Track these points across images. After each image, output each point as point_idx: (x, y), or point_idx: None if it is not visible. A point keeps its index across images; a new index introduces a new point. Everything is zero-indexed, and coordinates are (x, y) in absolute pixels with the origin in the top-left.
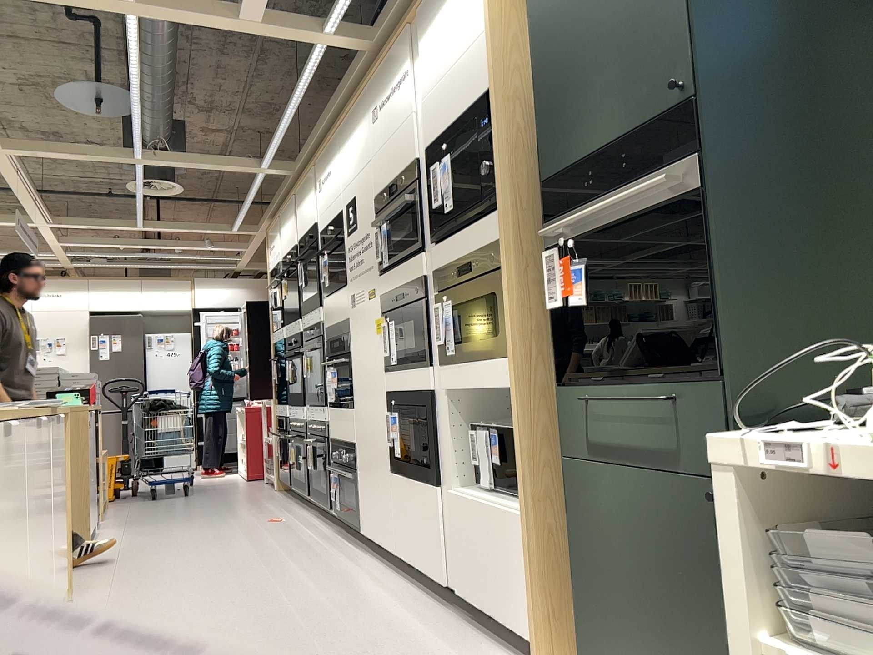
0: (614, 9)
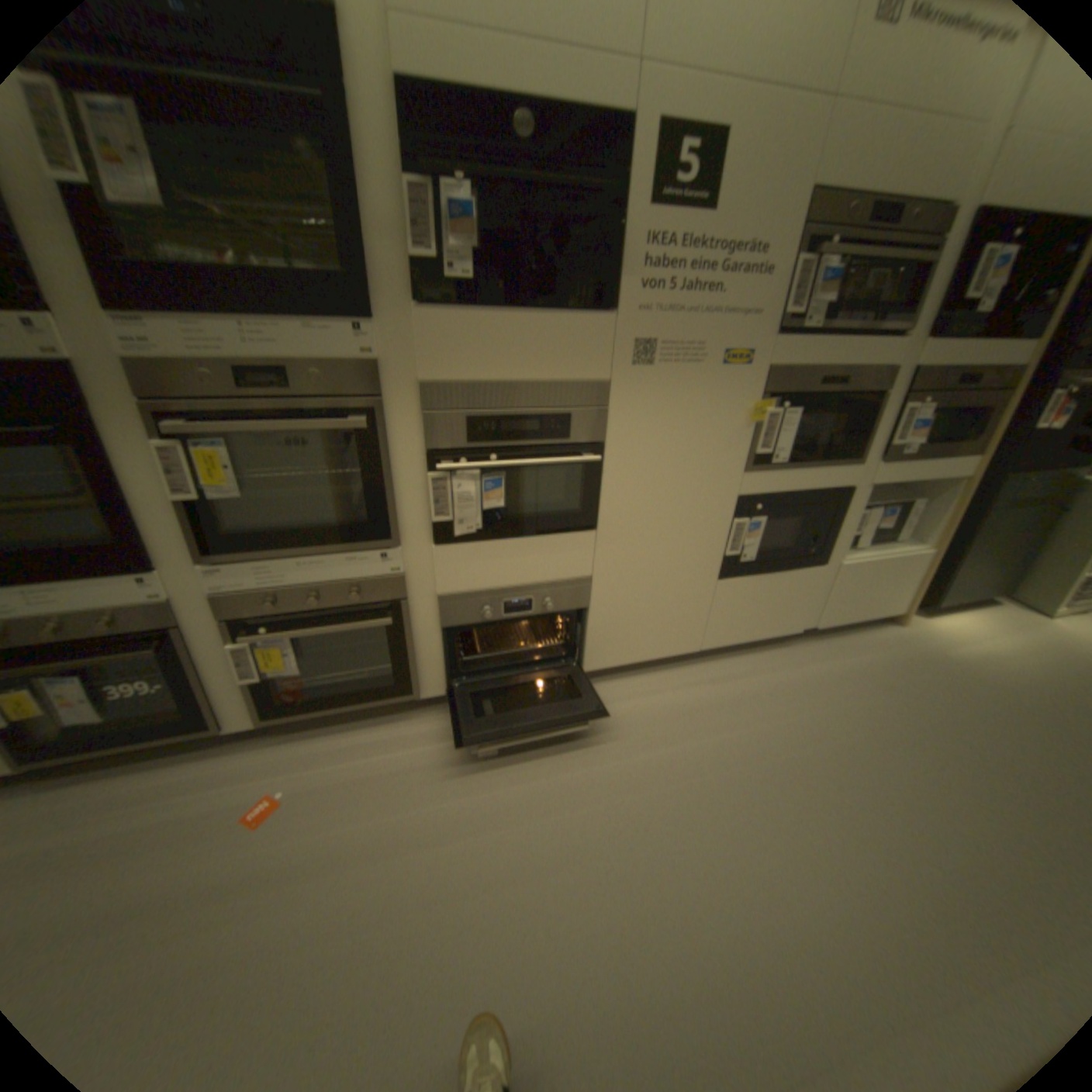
0: None
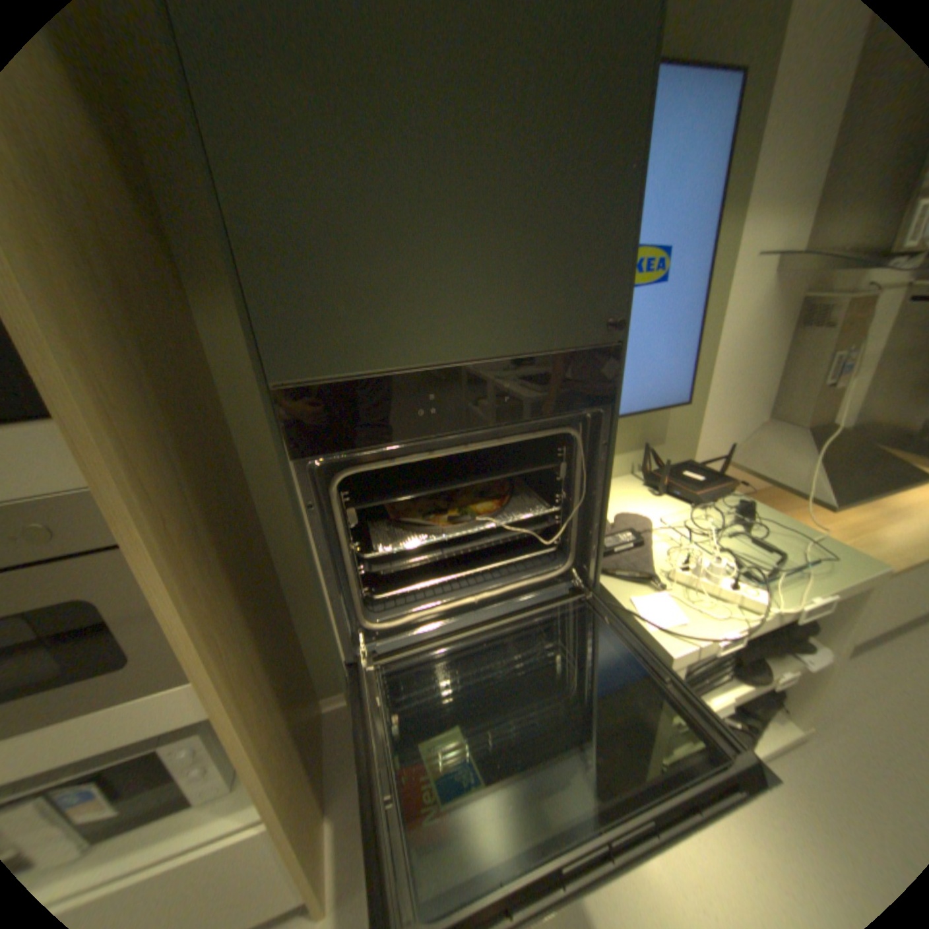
0: (495, 101)
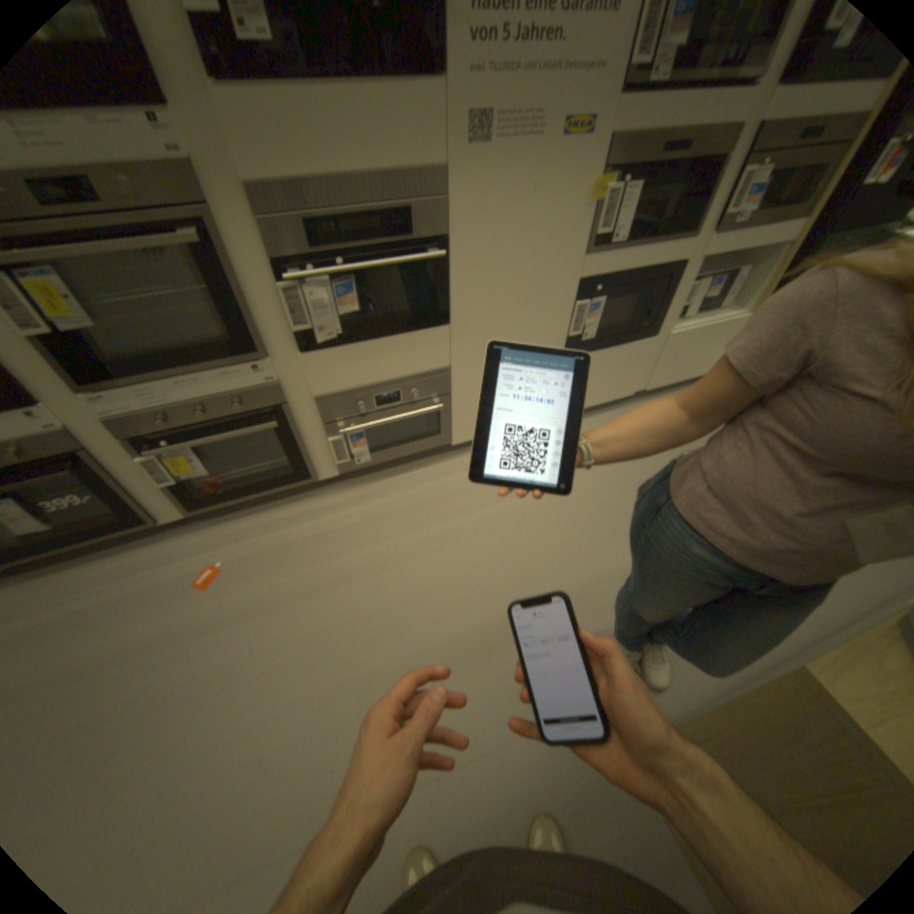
0: None
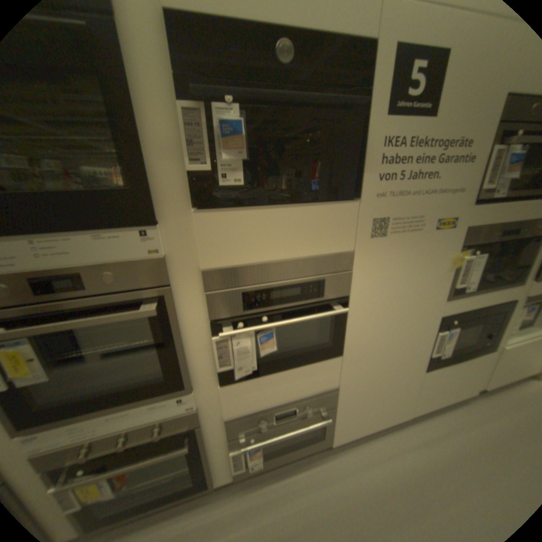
0: None
